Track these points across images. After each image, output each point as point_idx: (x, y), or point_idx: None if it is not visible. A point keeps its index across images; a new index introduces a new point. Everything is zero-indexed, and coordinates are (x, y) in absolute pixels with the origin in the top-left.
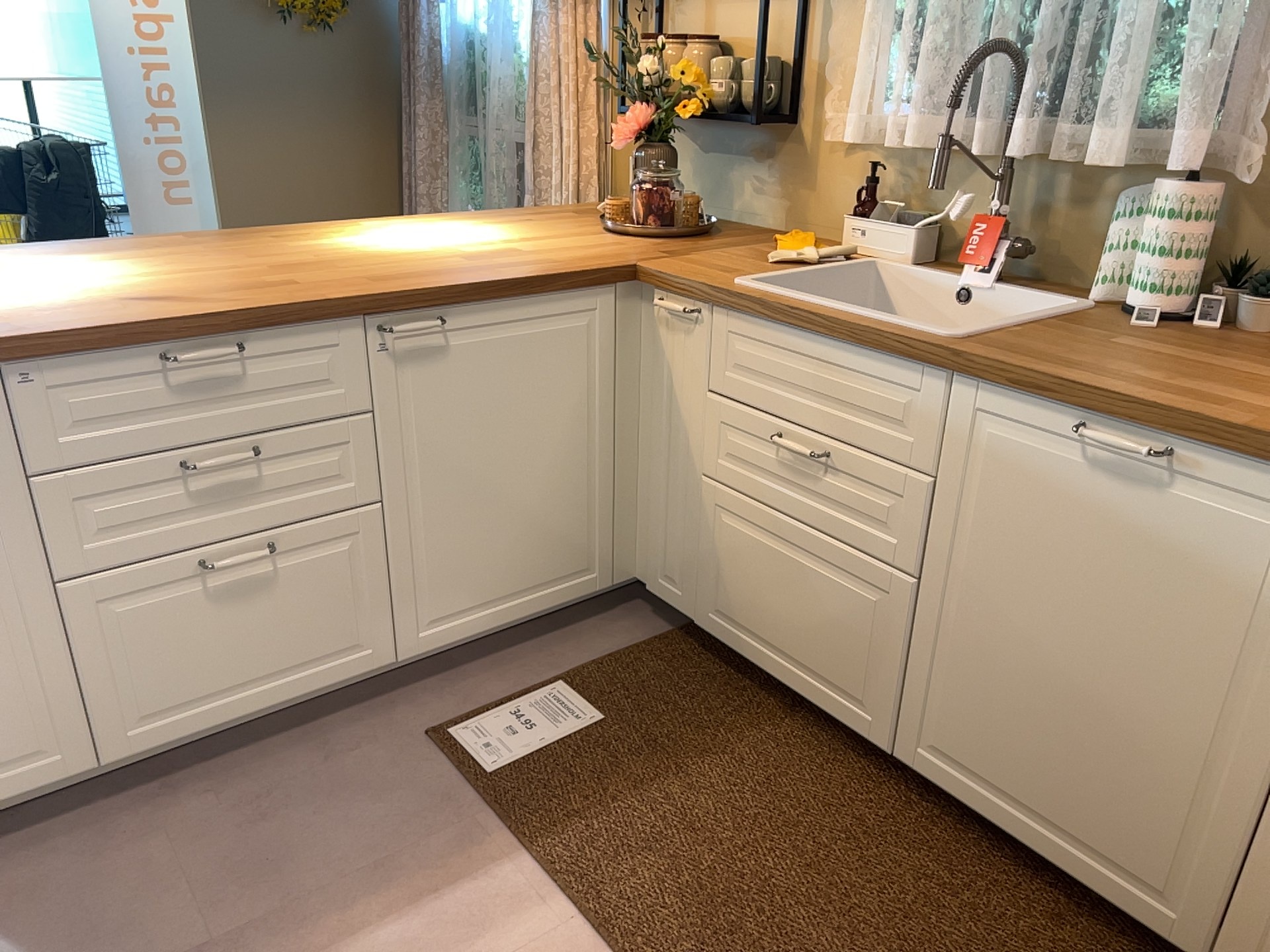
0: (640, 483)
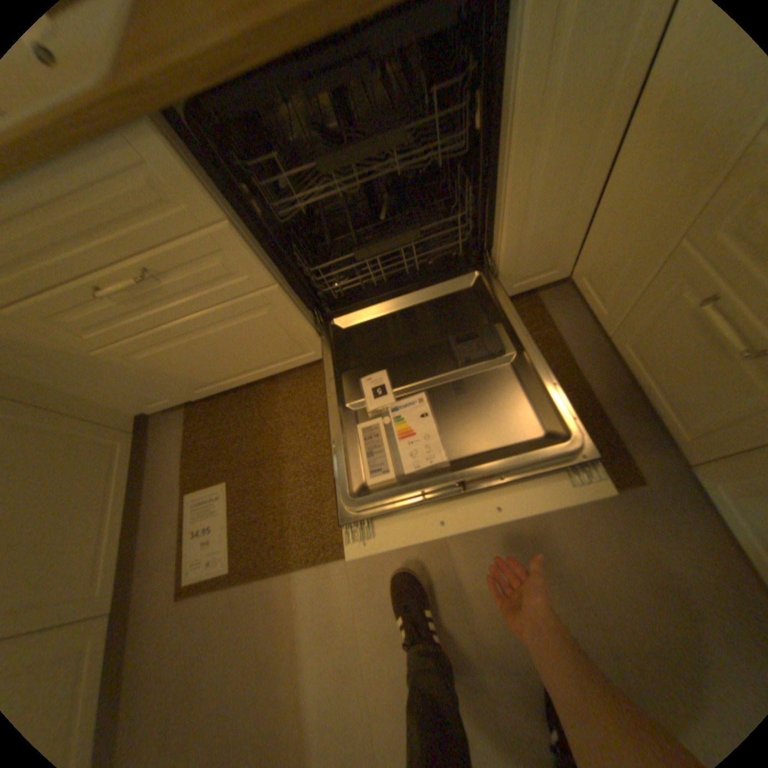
0: (60, 390)
